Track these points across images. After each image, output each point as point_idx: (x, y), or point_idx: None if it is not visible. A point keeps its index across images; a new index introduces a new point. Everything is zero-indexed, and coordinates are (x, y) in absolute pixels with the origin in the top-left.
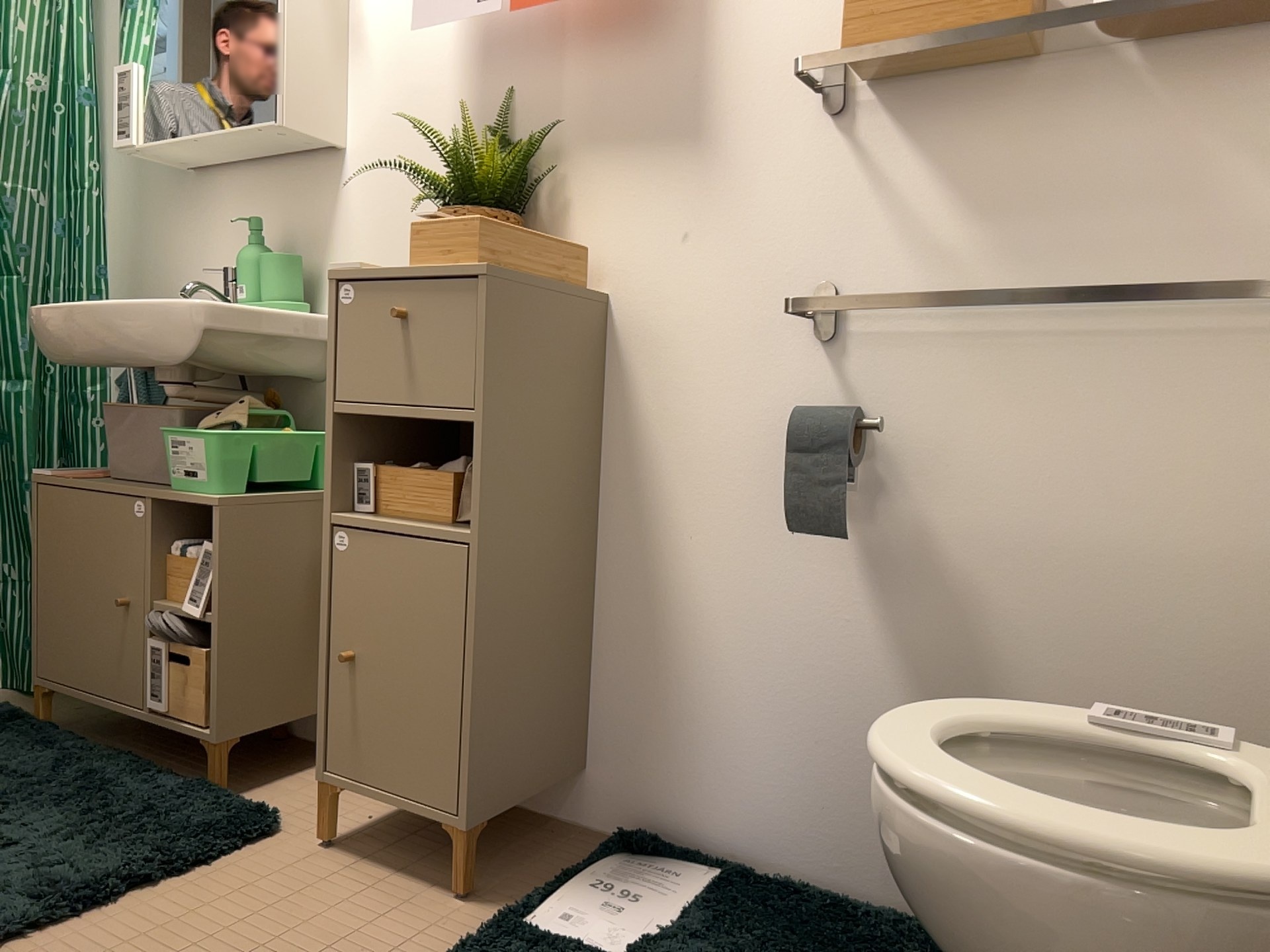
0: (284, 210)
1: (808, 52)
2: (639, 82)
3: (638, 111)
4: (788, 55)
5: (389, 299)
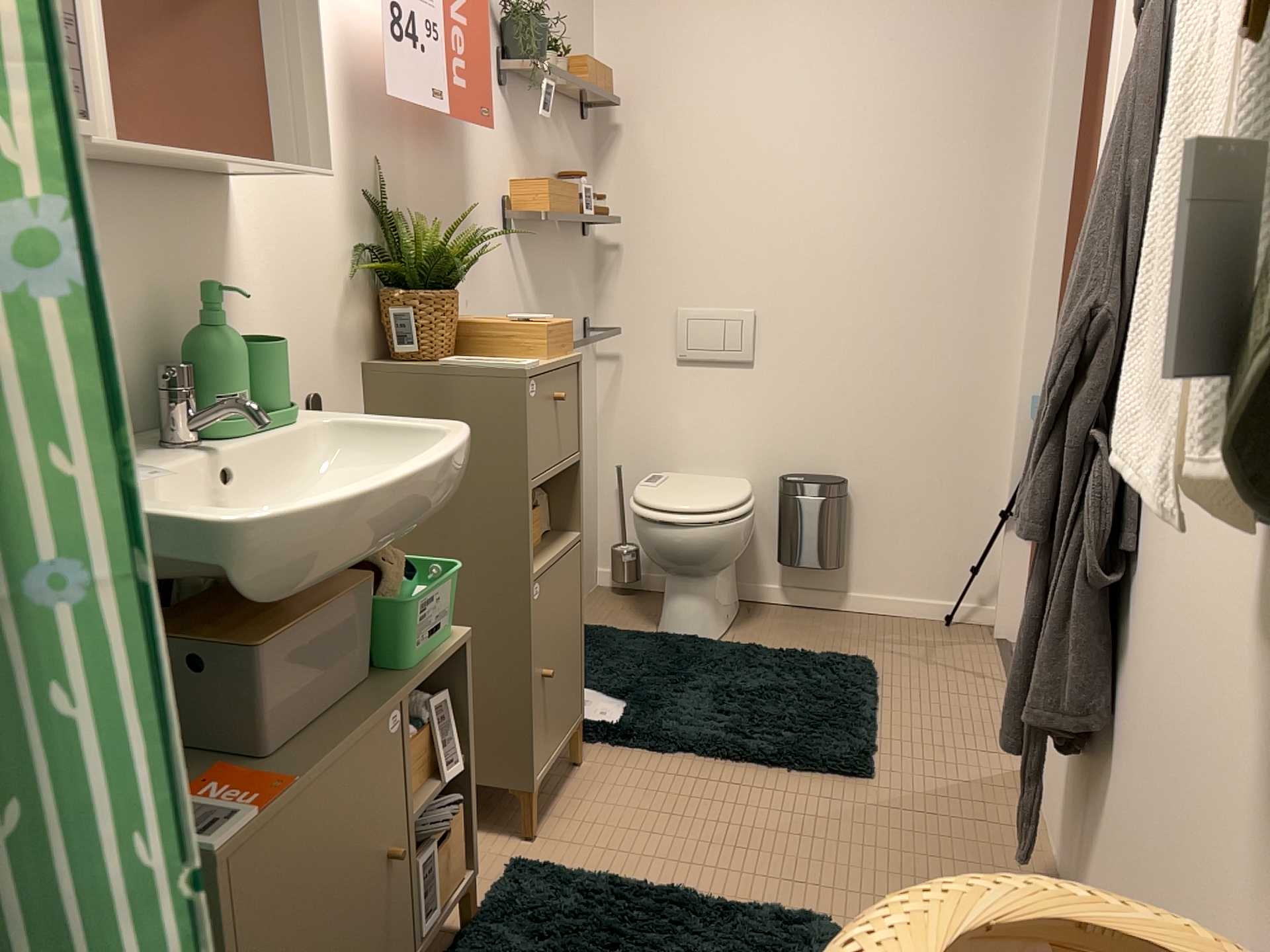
0: (135, 248)
1: (499, 188)
2: (444, 180)
3: (445, 203)
4: (494, 187)
5: (548, 384)
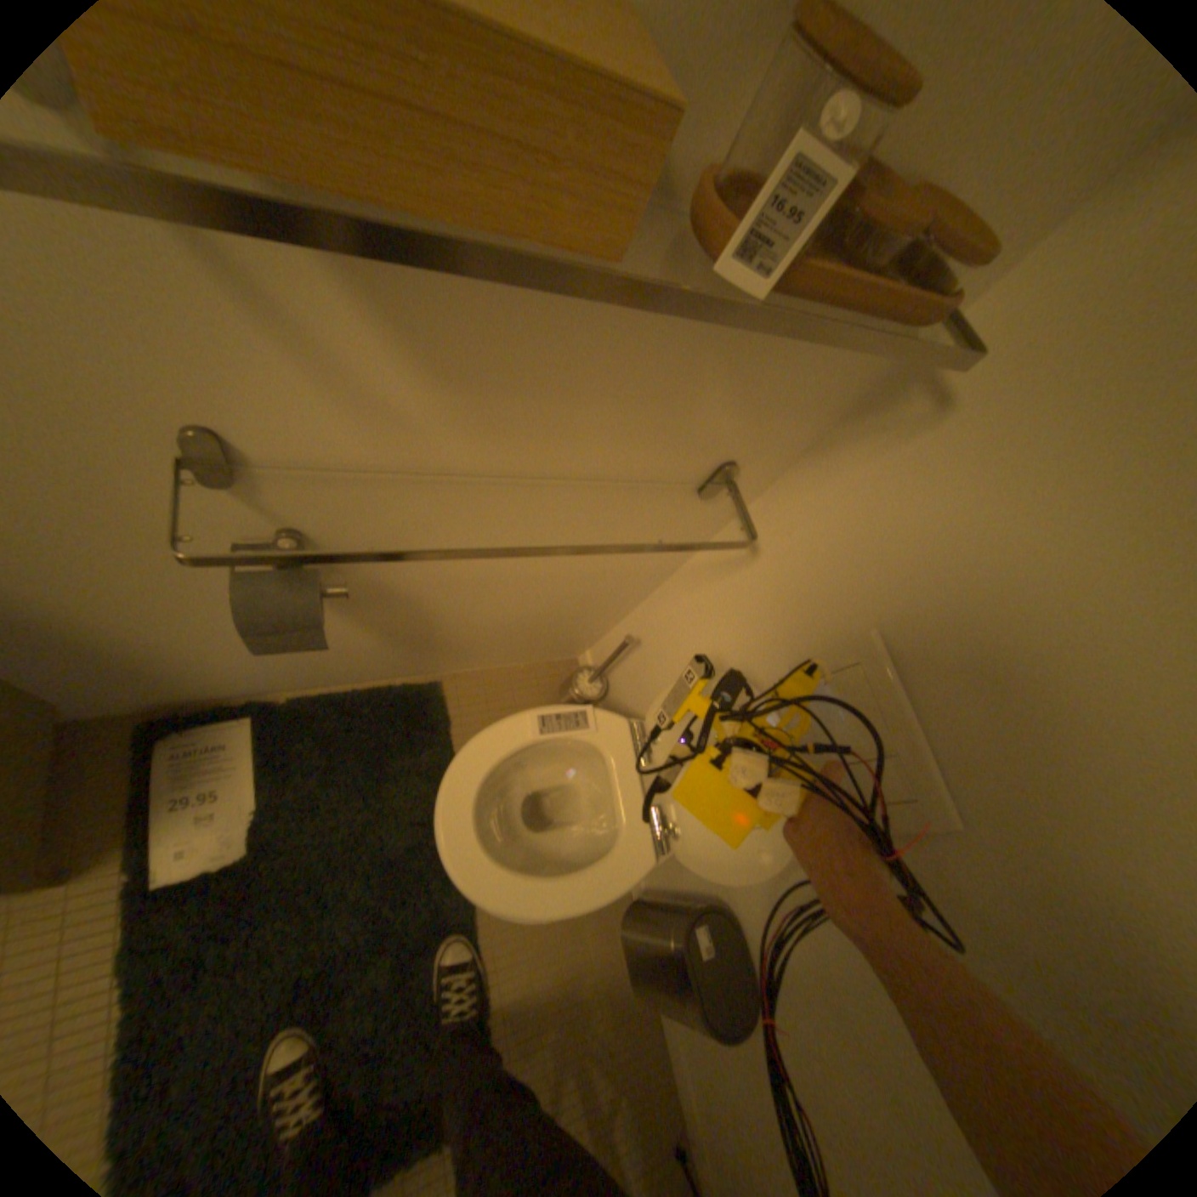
0: None
1: None
2: None
3: None
4: None
5: None
